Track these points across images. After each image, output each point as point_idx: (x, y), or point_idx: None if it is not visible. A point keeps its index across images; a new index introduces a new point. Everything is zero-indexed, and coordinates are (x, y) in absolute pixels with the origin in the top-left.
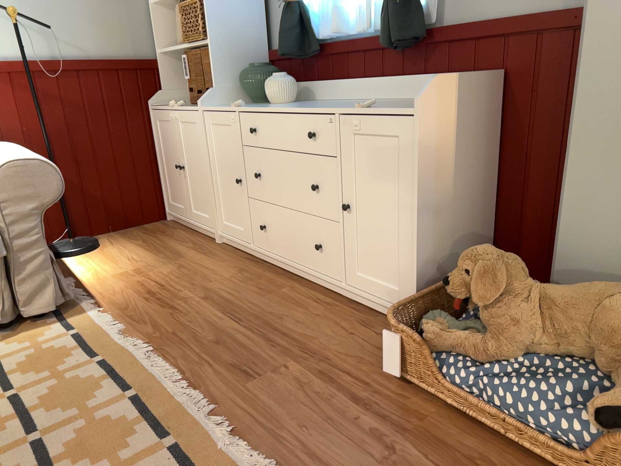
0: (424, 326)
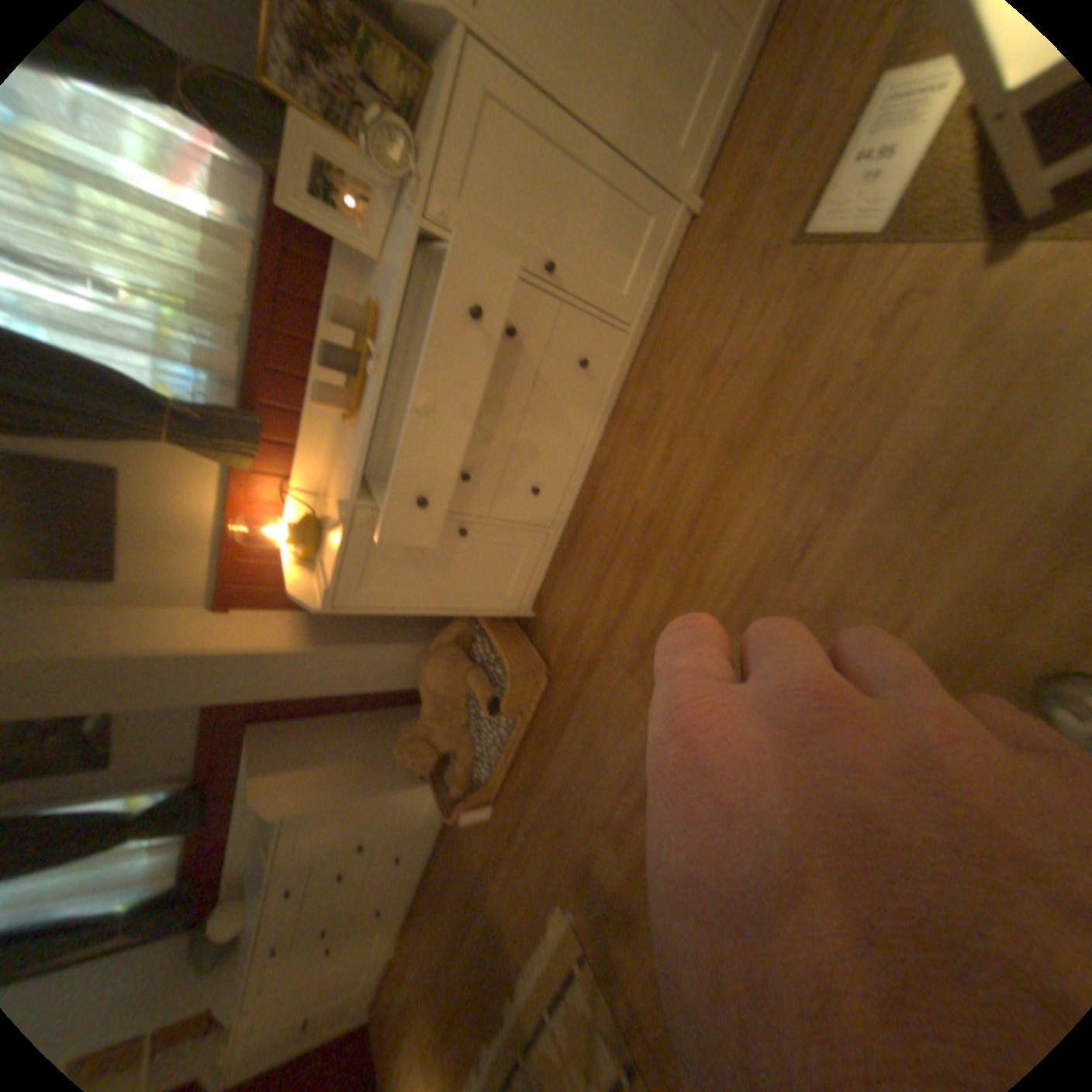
0: (448, 790)
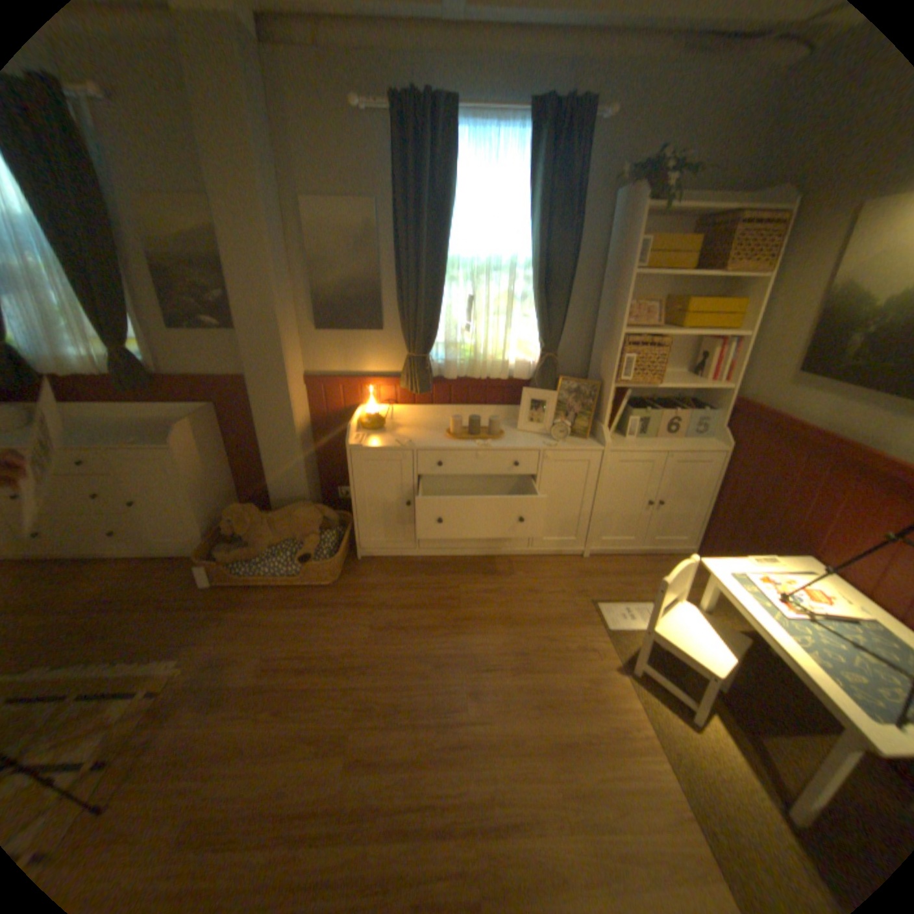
0: (214, 557)
